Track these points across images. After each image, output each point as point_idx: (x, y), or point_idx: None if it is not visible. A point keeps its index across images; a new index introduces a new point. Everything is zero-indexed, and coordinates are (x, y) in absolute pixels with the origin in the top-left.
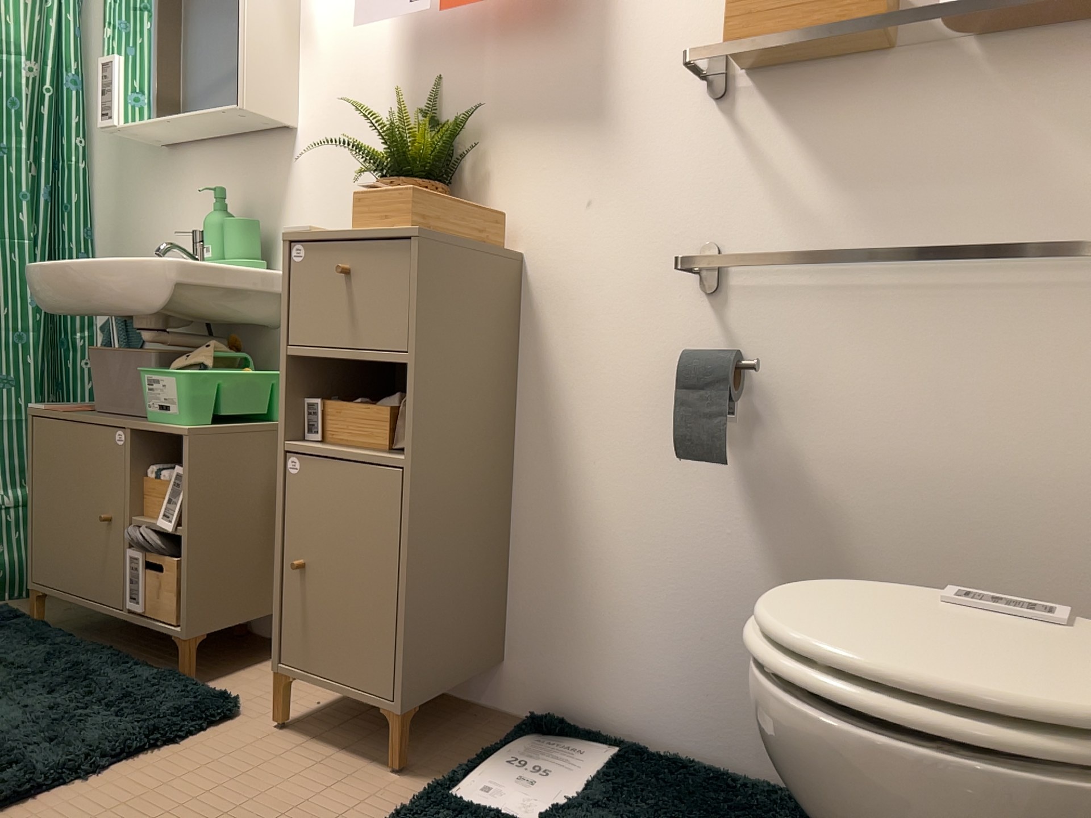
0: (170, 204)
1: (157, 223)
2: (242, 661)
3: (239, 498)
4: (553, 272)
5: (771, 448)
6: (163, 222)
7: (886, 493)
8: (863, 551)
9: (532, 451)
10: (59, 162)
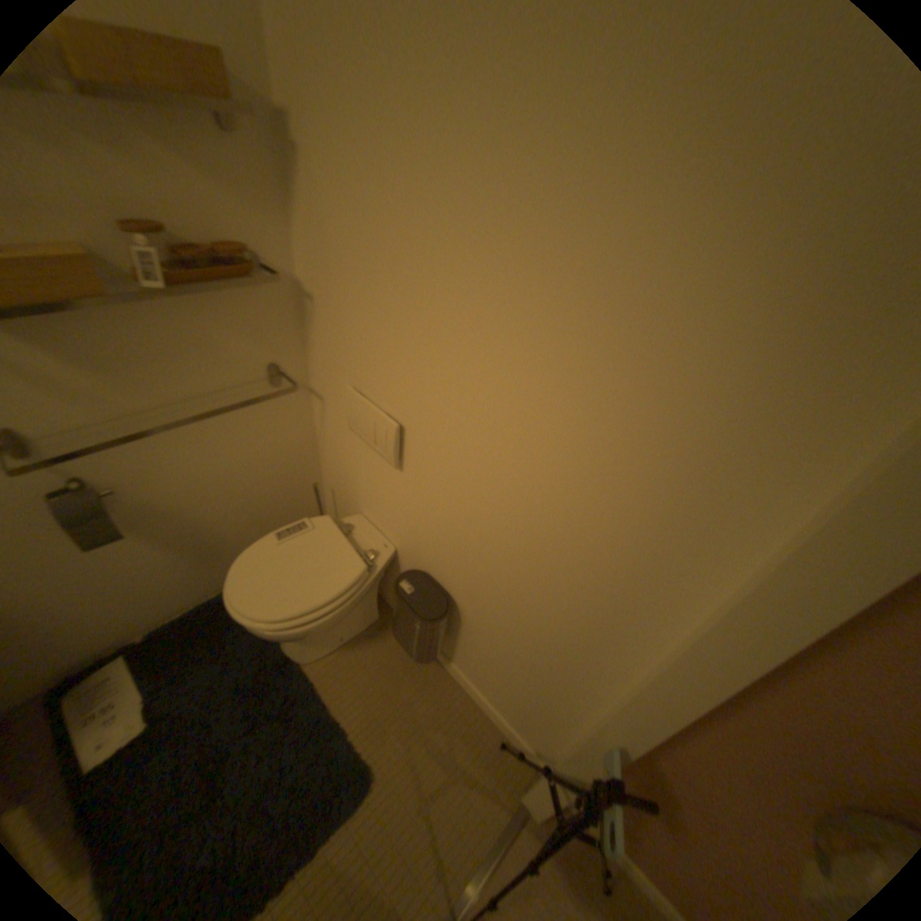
0: None
1: None
2: None
3: None
4: None
5: (123, 508)
6: None
7: (196, 494)
8: (196, 517)
9: None
10: None
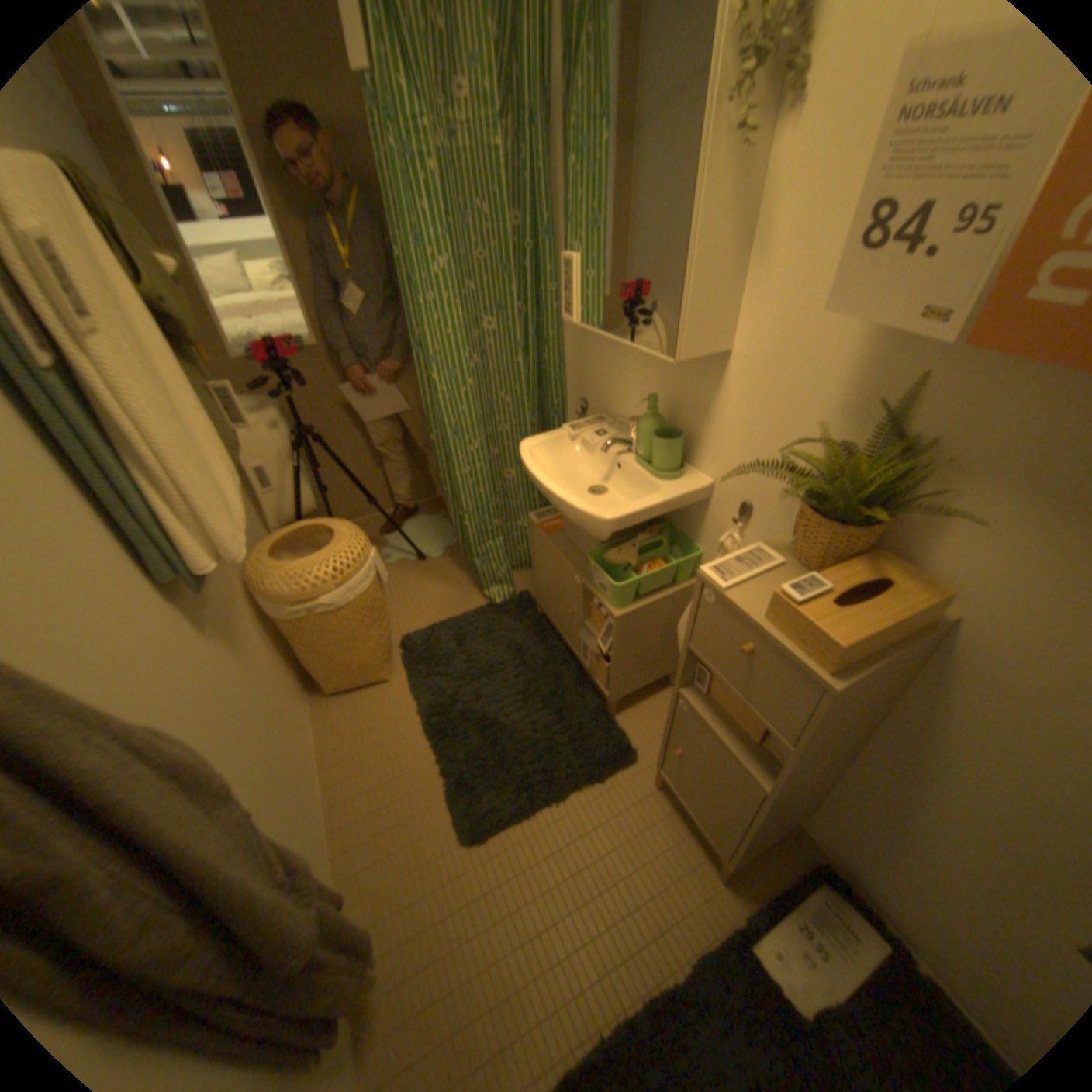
0: (615, 361)
1: (605, 372)
2: (644, 692)
3: (649, 637)
4: (1000, 657)
5: None
6: (609, 374)
7: None
8: None
9: (897, 749)
10: (539, 286)
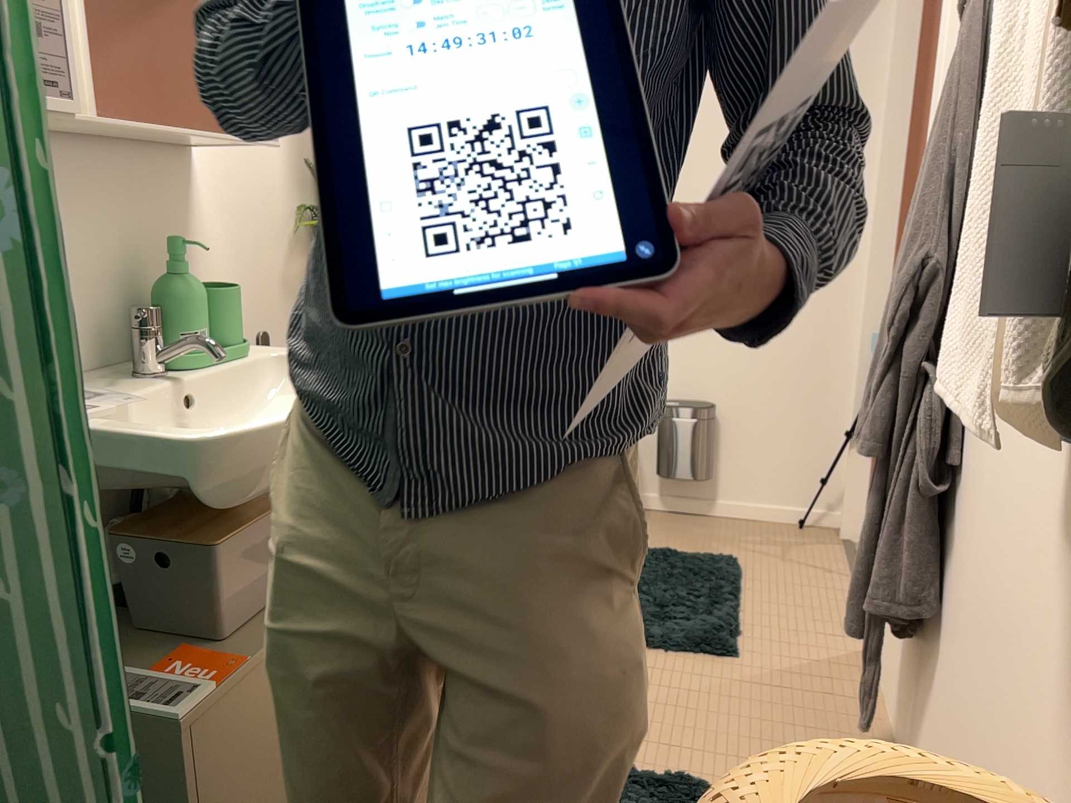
0: None
1: None
2: None
3: None
4: None
5: None
6: None
7: None
8: None
9: None
10: None
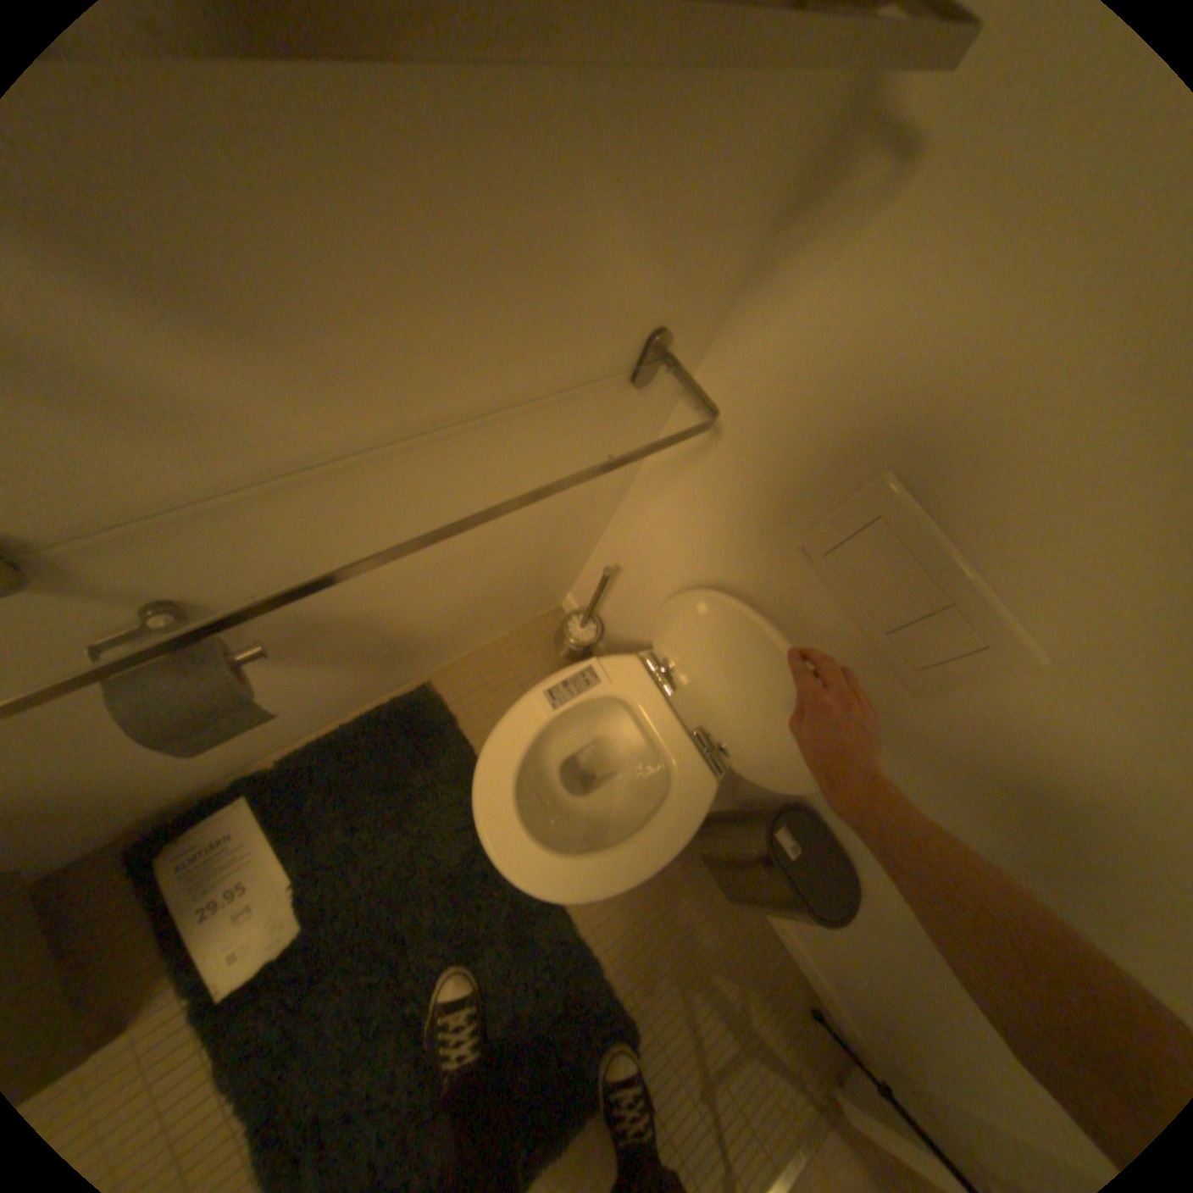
0: None
1: None
2: None
3: None
4: None
5: (269, 625)
6: None
7: (408, 583)
8: (395, 615)
9: None
10: None
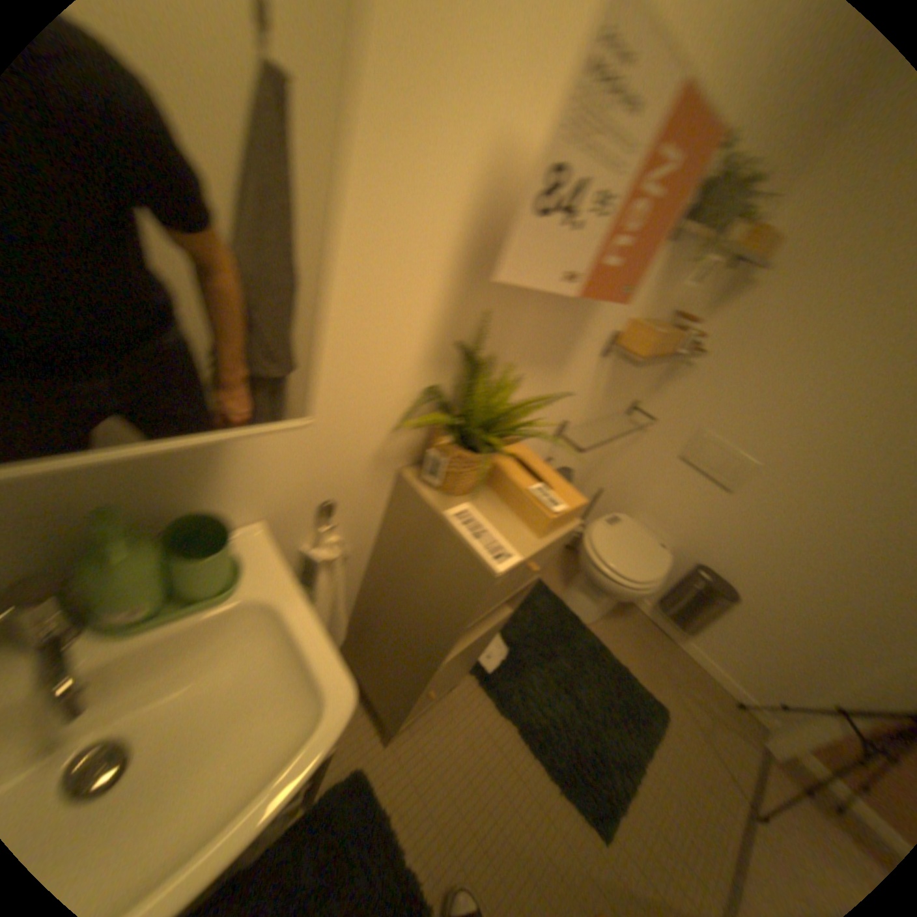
0: None
1: None
2: None
3: None
4: None
5: None
6: None
7: None
8: None
9: None
10: None
